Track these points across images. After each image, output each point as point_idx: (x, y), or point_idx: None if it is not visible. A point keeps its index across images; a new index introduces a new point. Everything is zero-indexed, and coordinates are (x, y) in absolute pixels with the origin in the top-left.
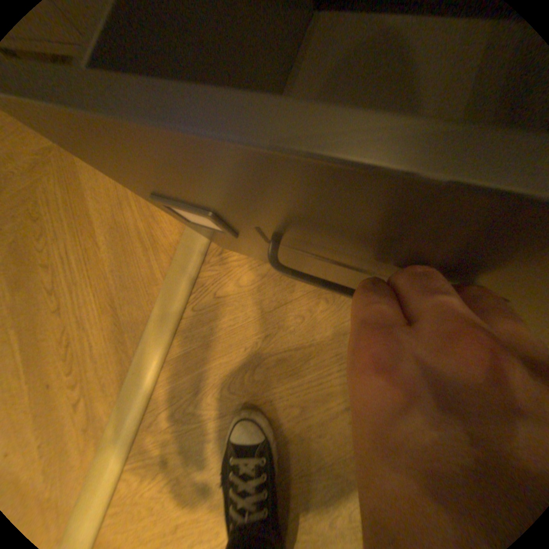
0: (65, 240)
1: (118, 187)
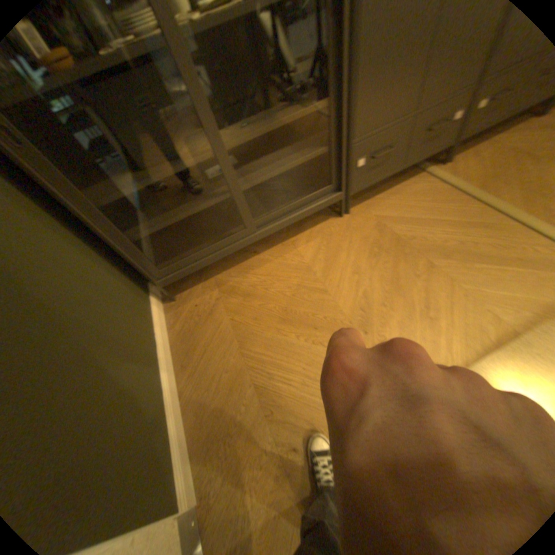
0: (434, 230)
1: (423, 206)
